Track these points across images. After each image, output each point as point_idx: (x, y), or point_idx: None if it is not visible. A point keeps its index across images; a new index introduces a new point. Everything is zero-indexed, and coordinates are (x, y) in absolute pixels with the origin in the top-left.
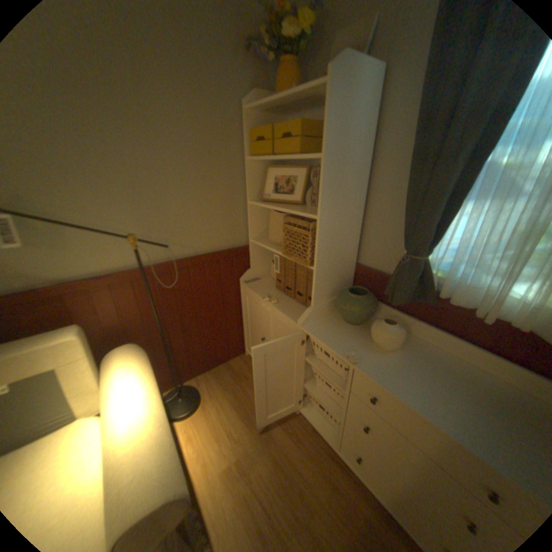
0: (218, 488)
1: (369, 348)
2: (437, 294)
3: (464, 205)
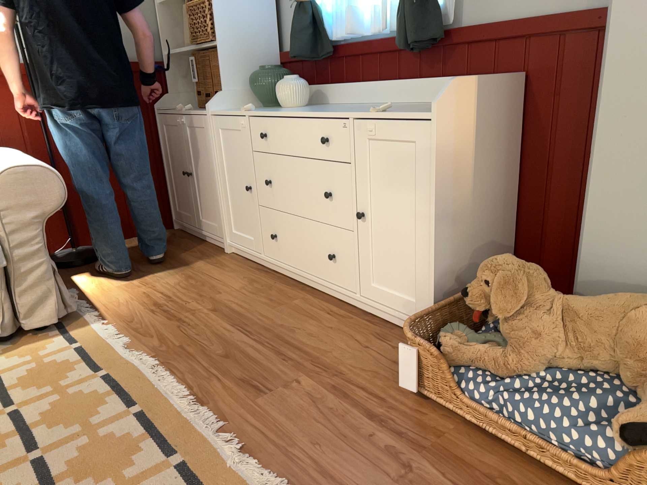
0: (114, 291)
1: (272, 109)
2: (328, 40)
3: None
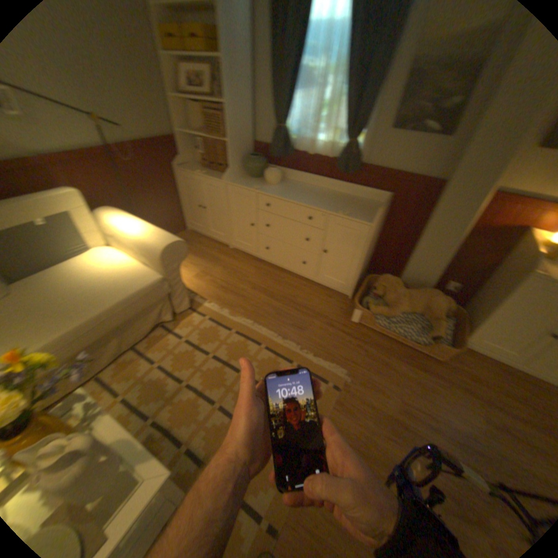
0: (195, 280)
1: (265, 185)
2: (294, 148)
3: (297, 92)
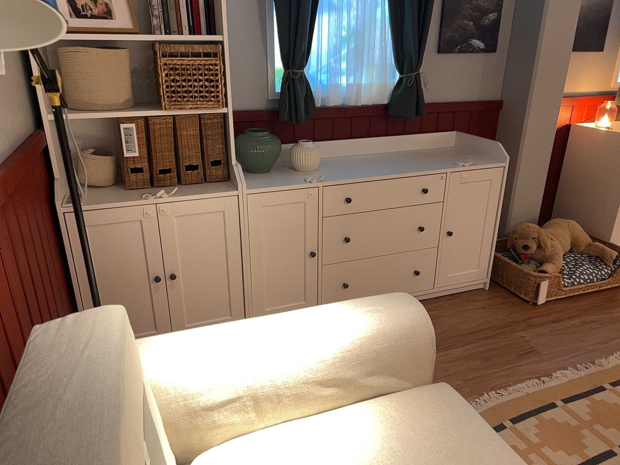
0: None
1: (305, 174)
2: (314, 105)
3: (315, 19)
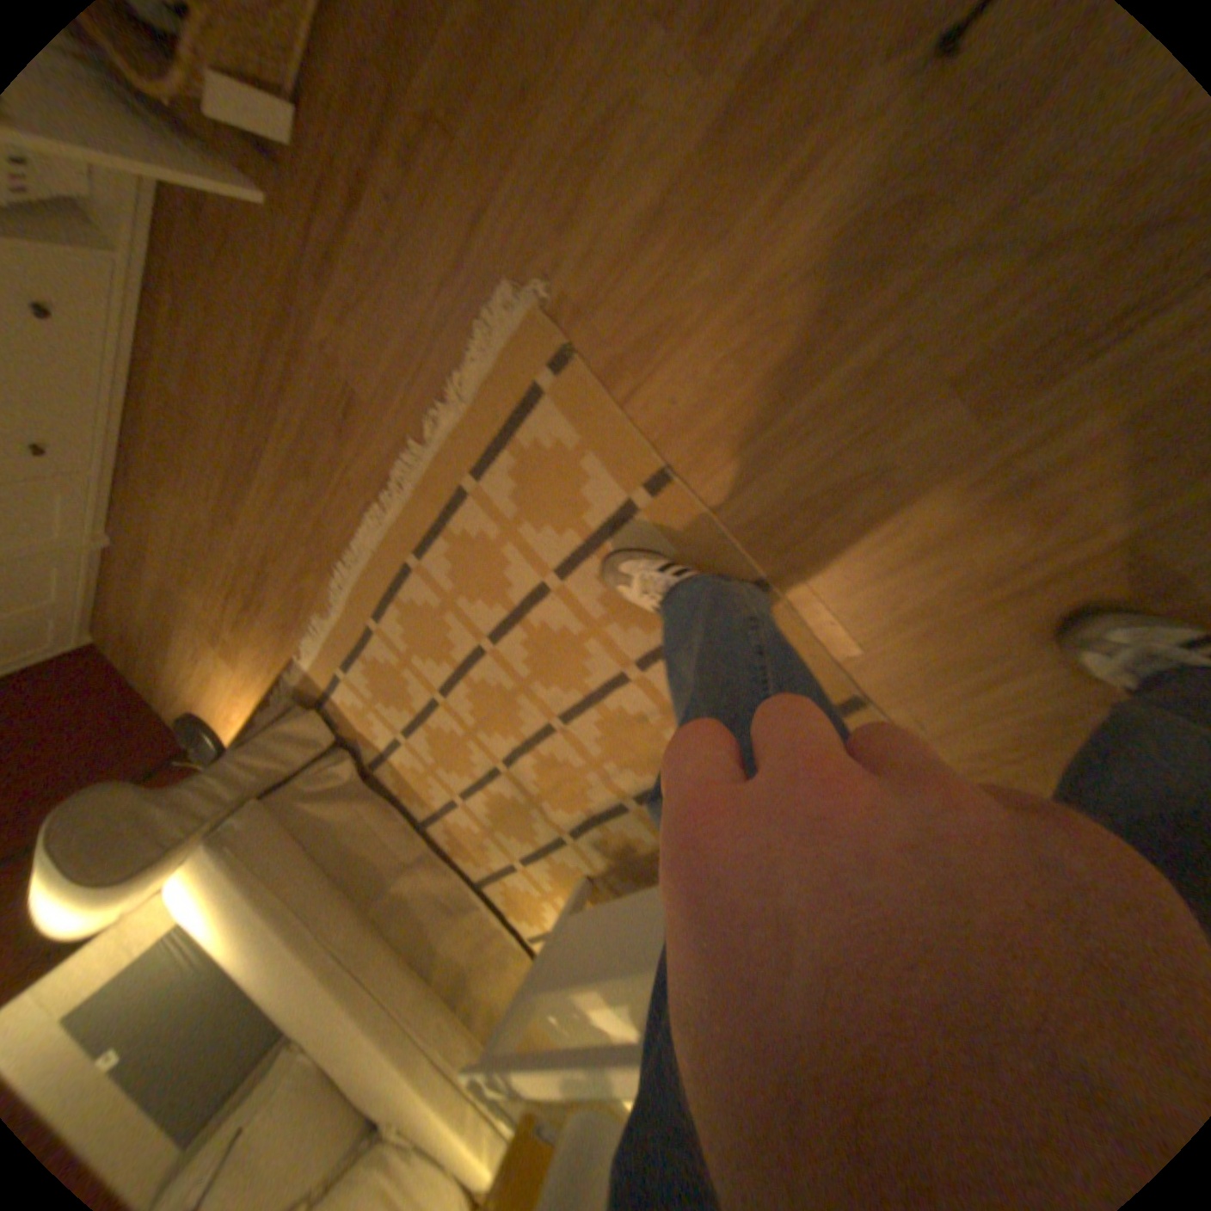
0: (238, 667)
1: None
2: None
3: None
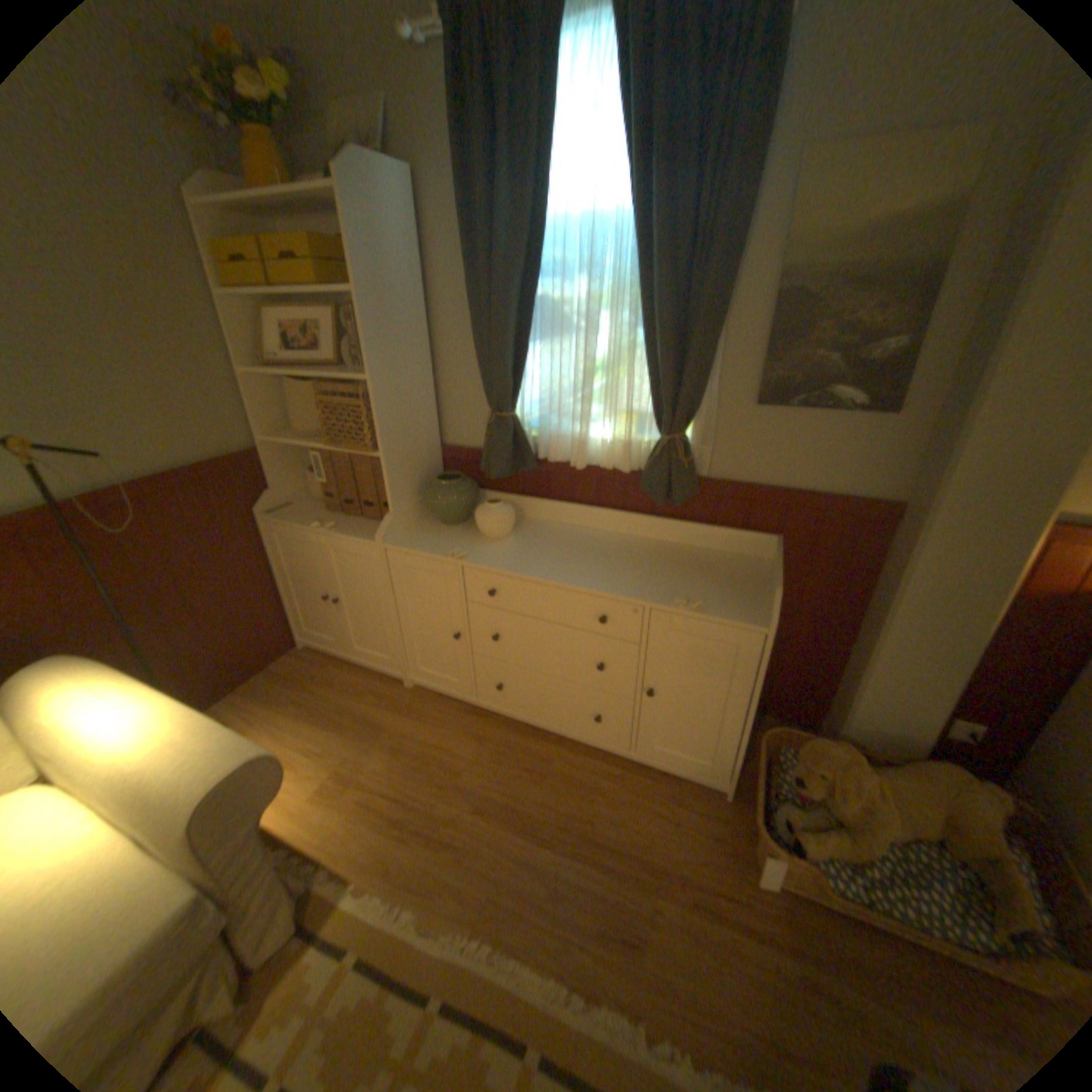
0: (311, 812)
1: (477, 542)
2: (534, 456)
3: (530, 346)
